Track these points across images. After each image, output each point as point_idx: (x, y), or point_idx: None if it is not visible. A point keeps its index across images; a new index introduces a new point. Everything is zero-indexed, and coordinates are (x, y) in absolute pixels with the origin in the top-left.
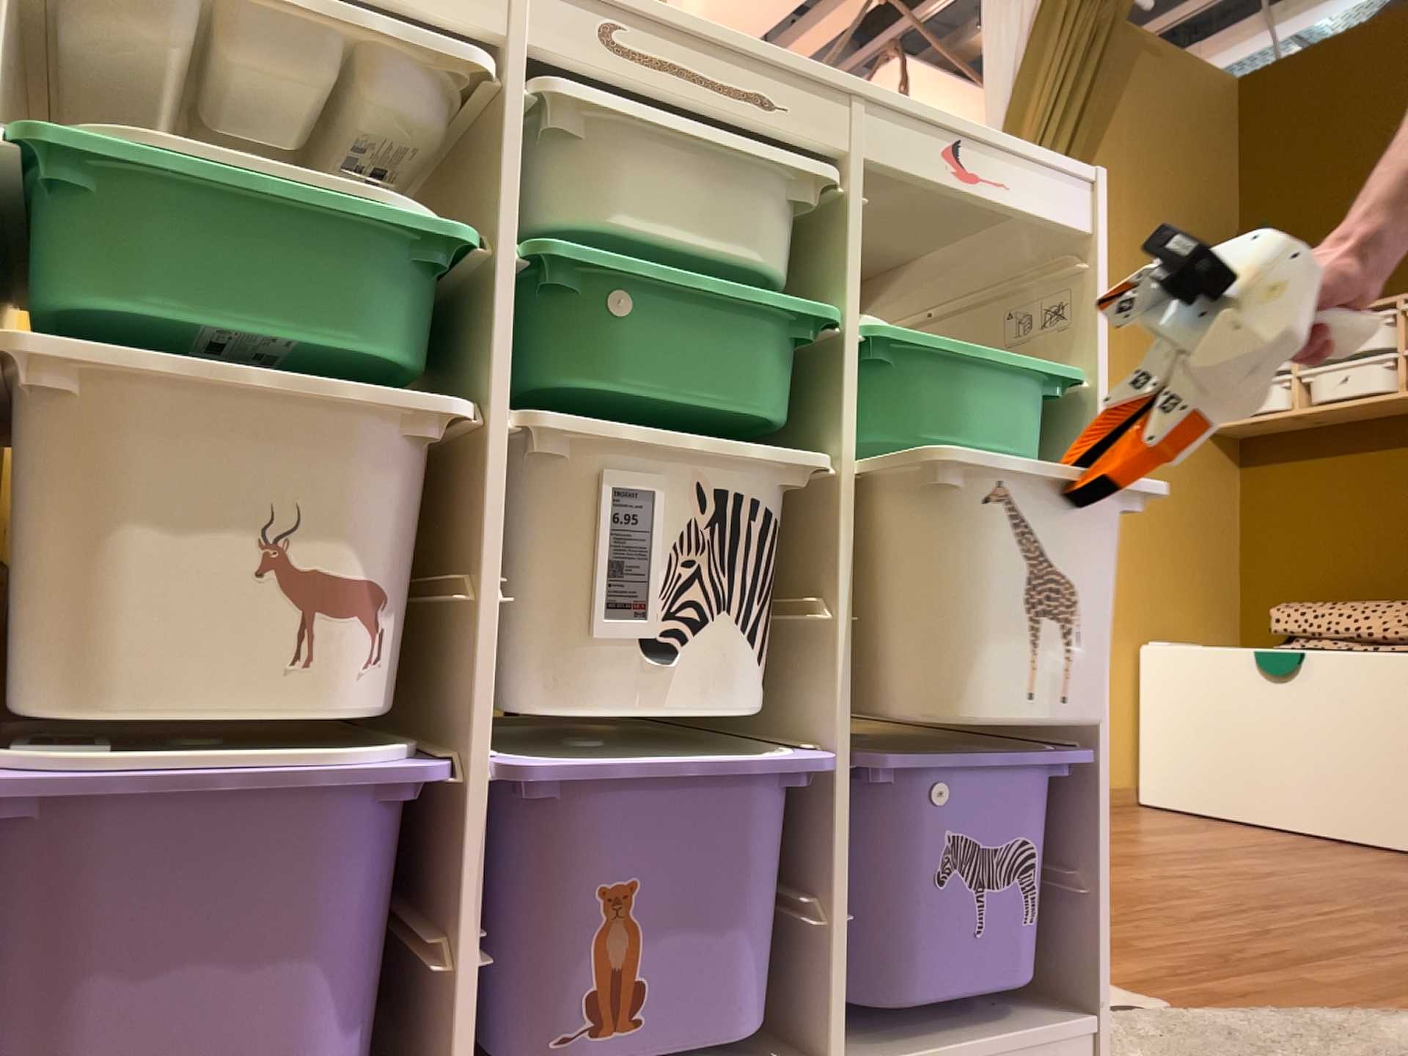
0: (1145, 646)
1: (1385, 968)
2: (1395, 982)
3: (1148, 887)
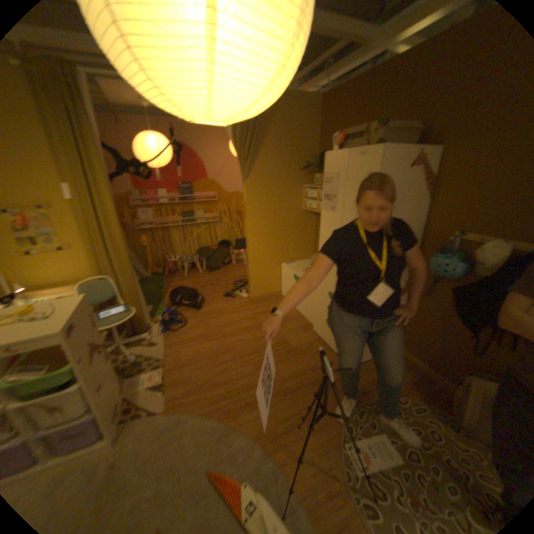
0: (281, 266)
1: (224, 395)
2: (218, 402)
3: (225, 352)
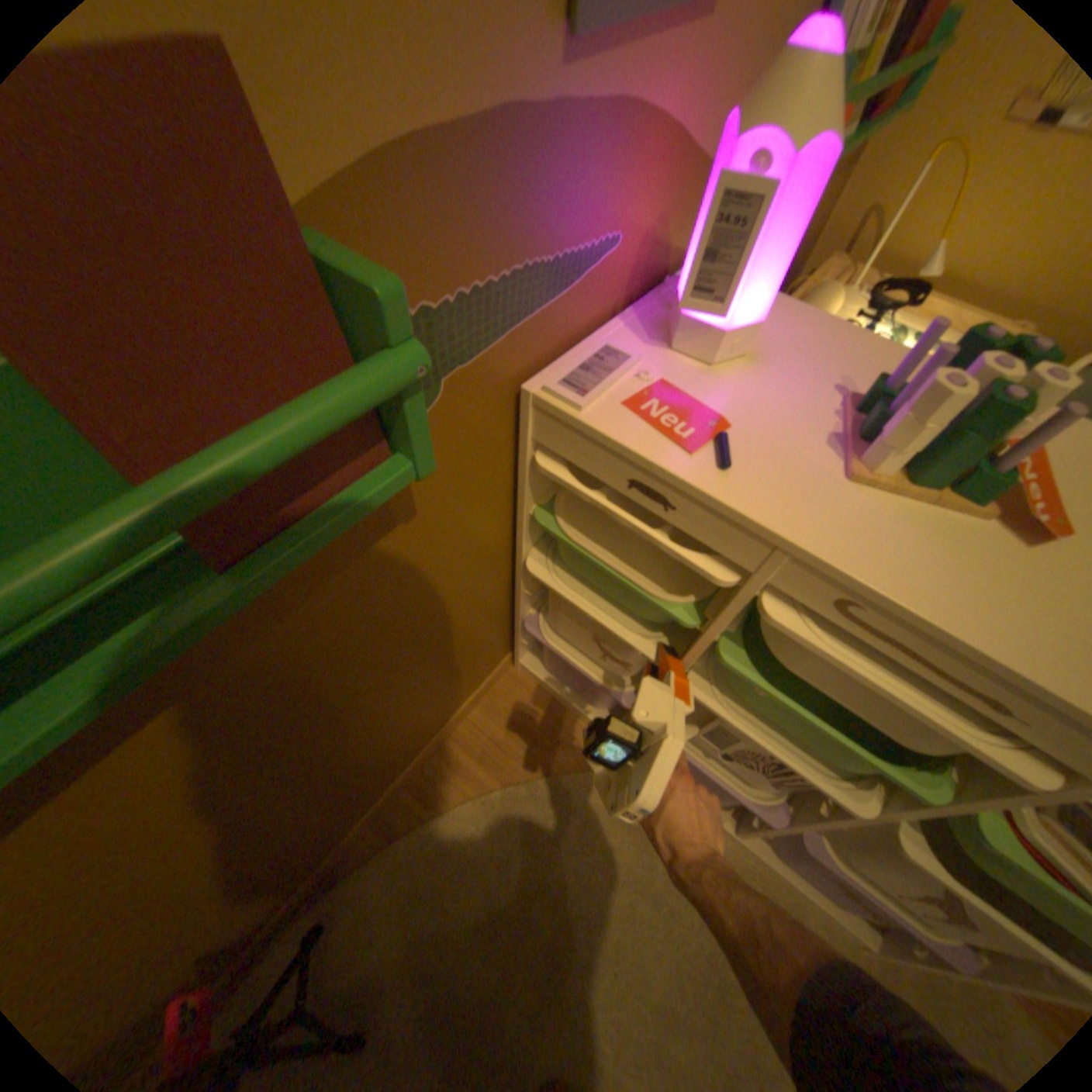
0: None
1: None
2: None
3: None
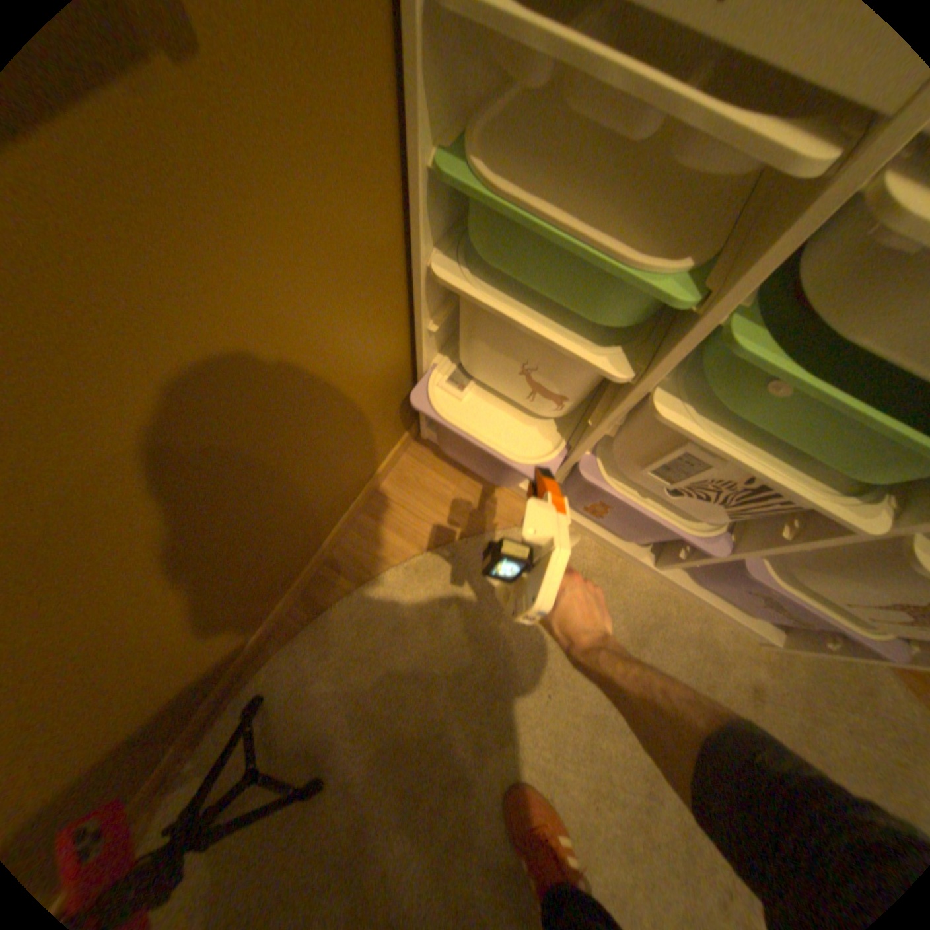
0: None
1: None
2: None
3: None
